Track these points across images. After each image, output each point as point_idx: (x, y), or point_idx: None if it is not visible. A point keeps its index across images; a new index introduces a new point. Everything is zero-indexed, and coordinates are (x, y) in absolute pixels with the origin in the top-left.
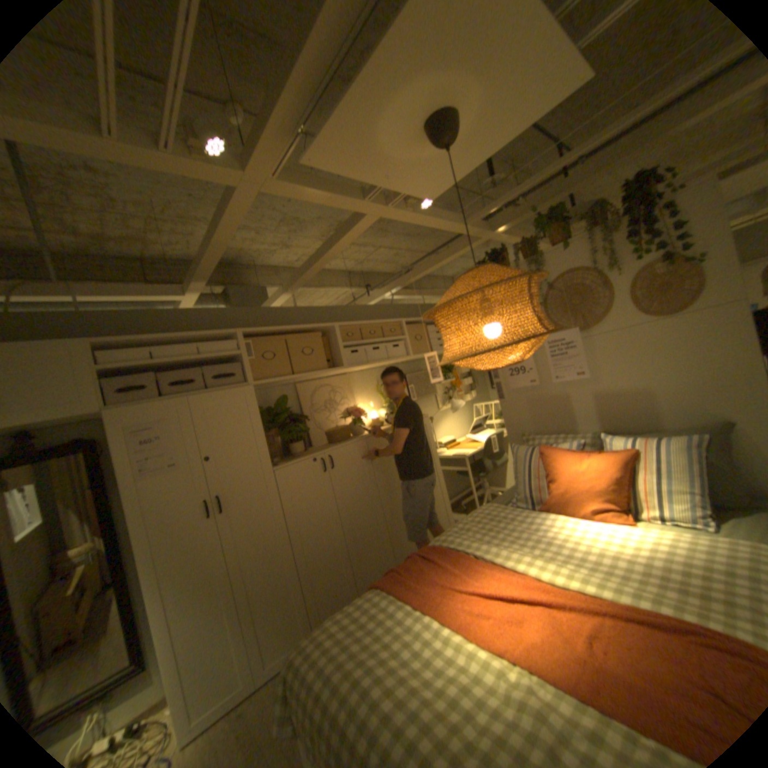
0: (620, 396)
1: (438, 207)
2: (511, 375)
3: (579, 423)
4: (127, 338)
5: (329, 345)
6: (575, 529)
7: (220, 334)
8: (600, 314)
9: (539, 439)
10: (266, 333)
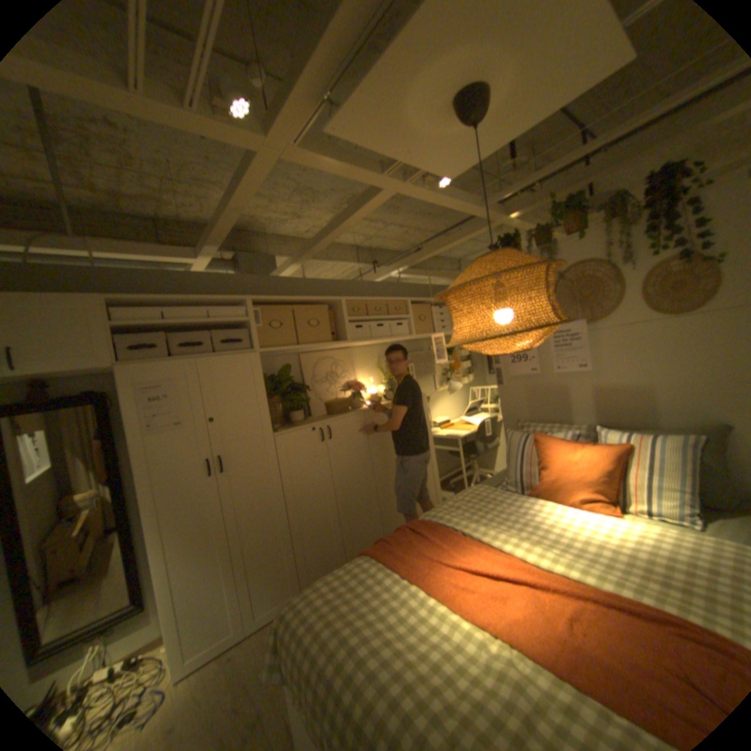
0: (619, 391)
1: (455, 187)
2: (512, 362)
3: (576, 414)
4: (140, 297)
5: (334, 318)
6: (563, 516)
7: (231, 300)
8: (609, 308)
9: (534, 427)
10: (274, 302)
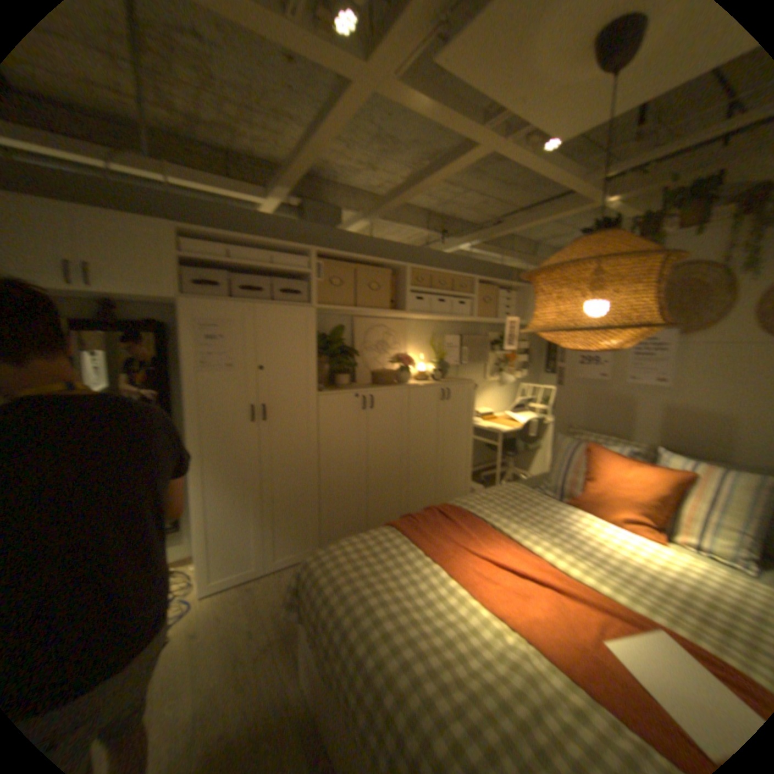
0: (697, 415)
1: (561, 153)
2: (579, 363)
3: (638, 431)
4: (207, 230)
5: (395, 285)
6: (602, 531)
7: (294, 248)
8: (710, 321)
9: (587, 435)
10: (337, 258)
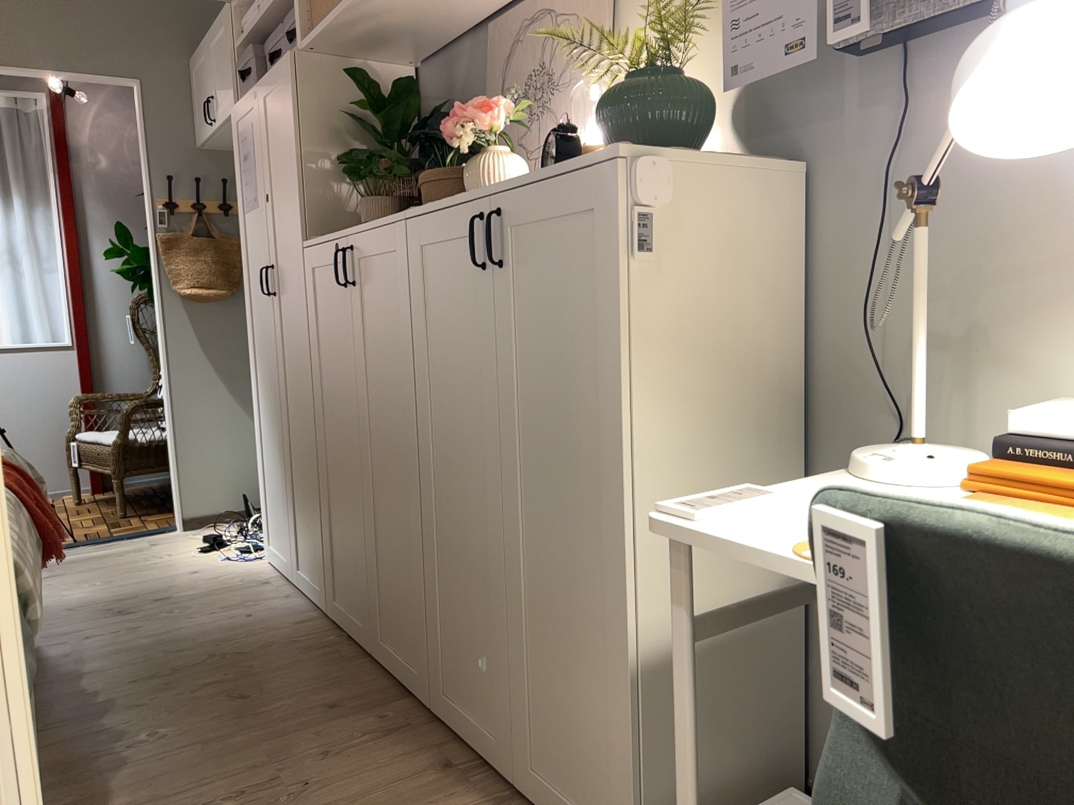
0: None
1: None
2: None
3: None
4: None
5: None
6: None
7: None
8: None
9: None
10: None
